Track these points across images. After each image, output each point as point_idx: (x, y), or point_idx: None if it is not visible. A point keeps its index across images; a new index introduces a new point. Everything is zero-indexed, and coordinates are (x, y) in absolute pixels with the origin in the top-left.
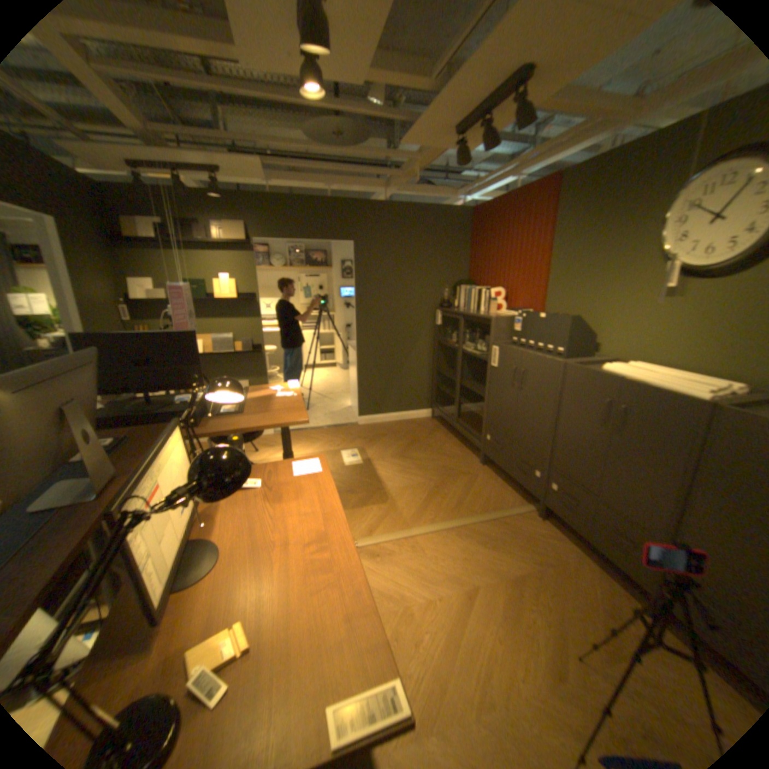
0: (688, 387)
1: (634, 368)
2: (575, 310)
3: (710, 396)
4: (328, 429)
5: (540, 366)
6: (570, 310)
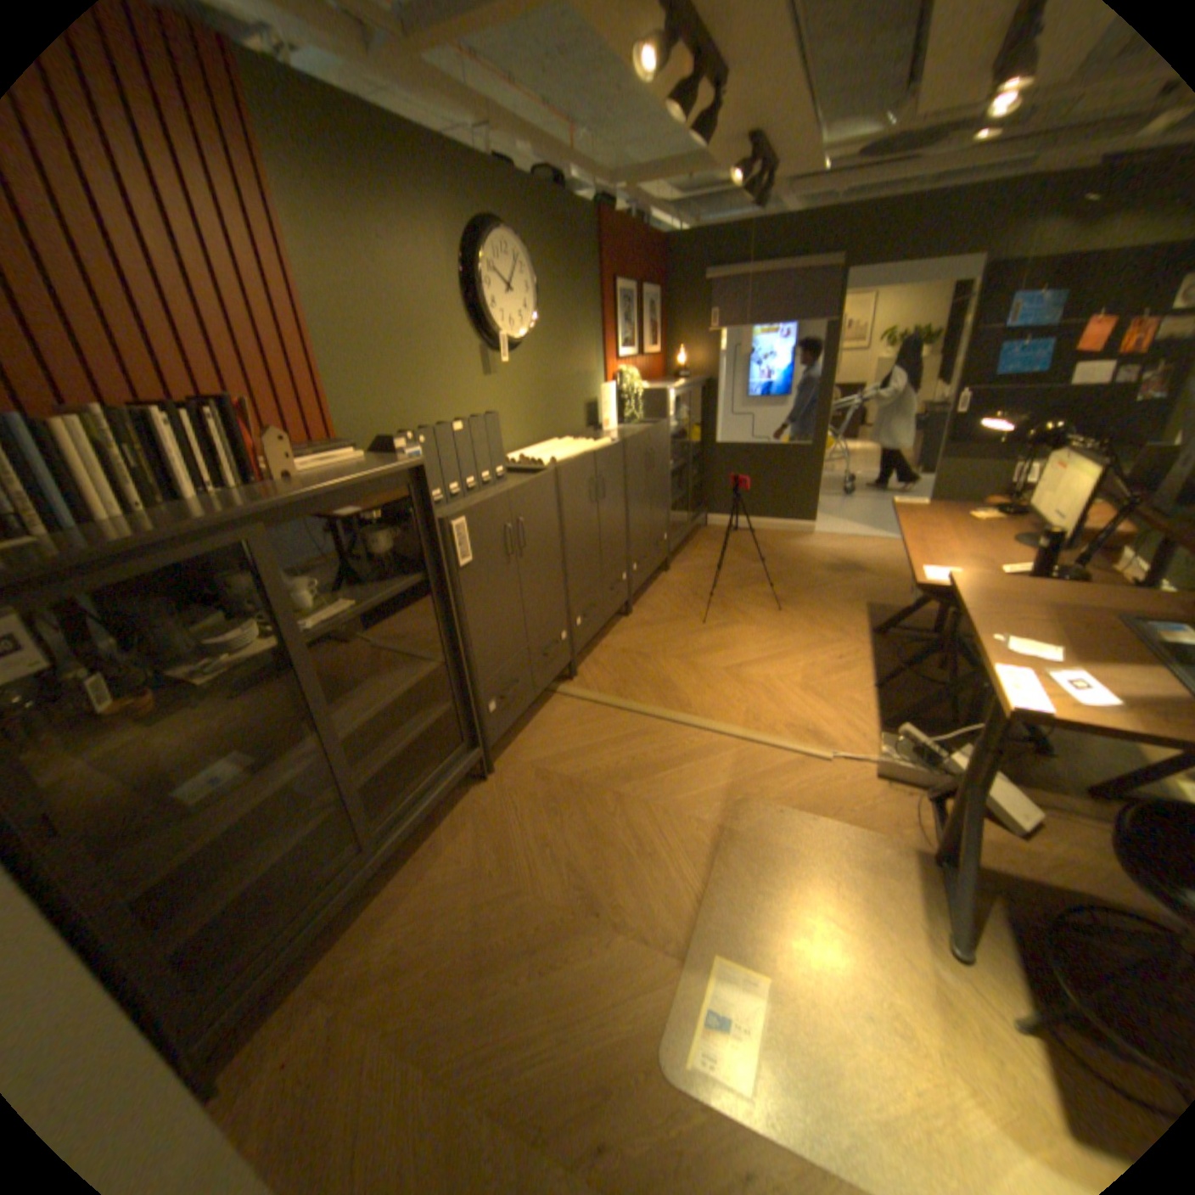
0: (586, 444)
1: (542, 453)
2: (397, 416)
3: (607, 440)
4: None
5: (536, 494)
6: (387, 418)
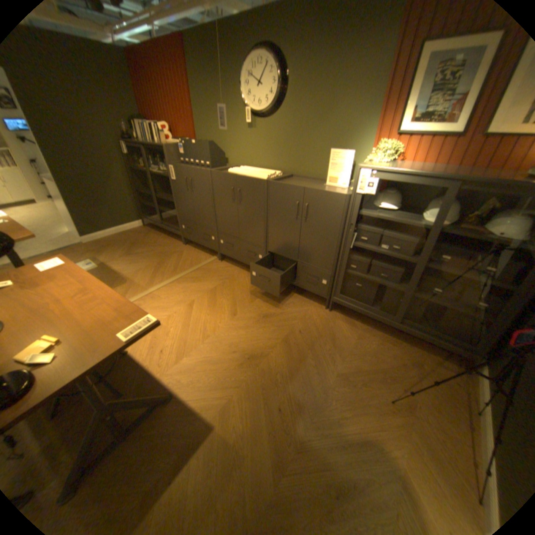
0: (260, 175)
1: (241, 169)
2: (212, 137)
3: (266, 177)
4: (54, 252)
5: (198, 174)
6: (209, 137)
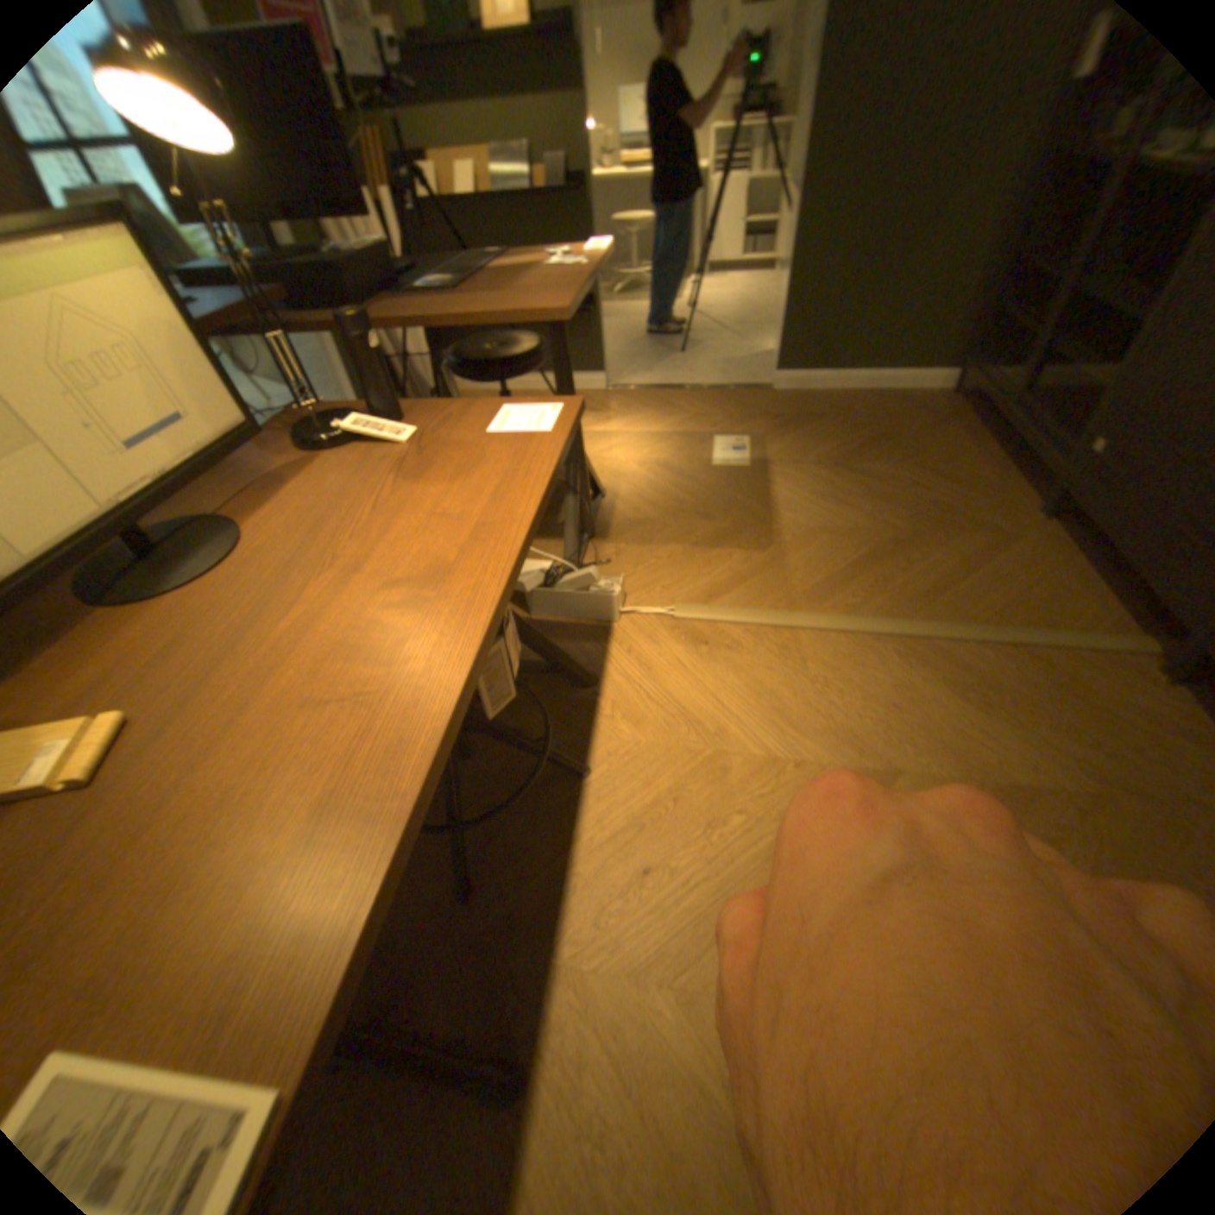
0: None
1: None
2: None
3: None
4: (708, 386)
5: None
6: None
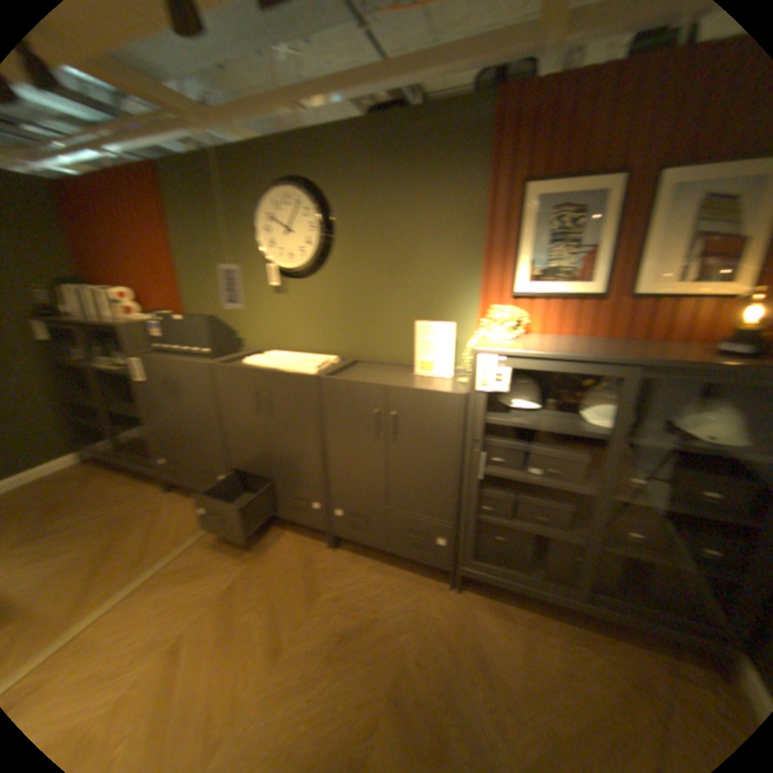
0: (301, 365)
1: (265, 356)
2: (208, 307)
3: (312, 370)
4: None
5: (184, 370)
6: (204, 307)
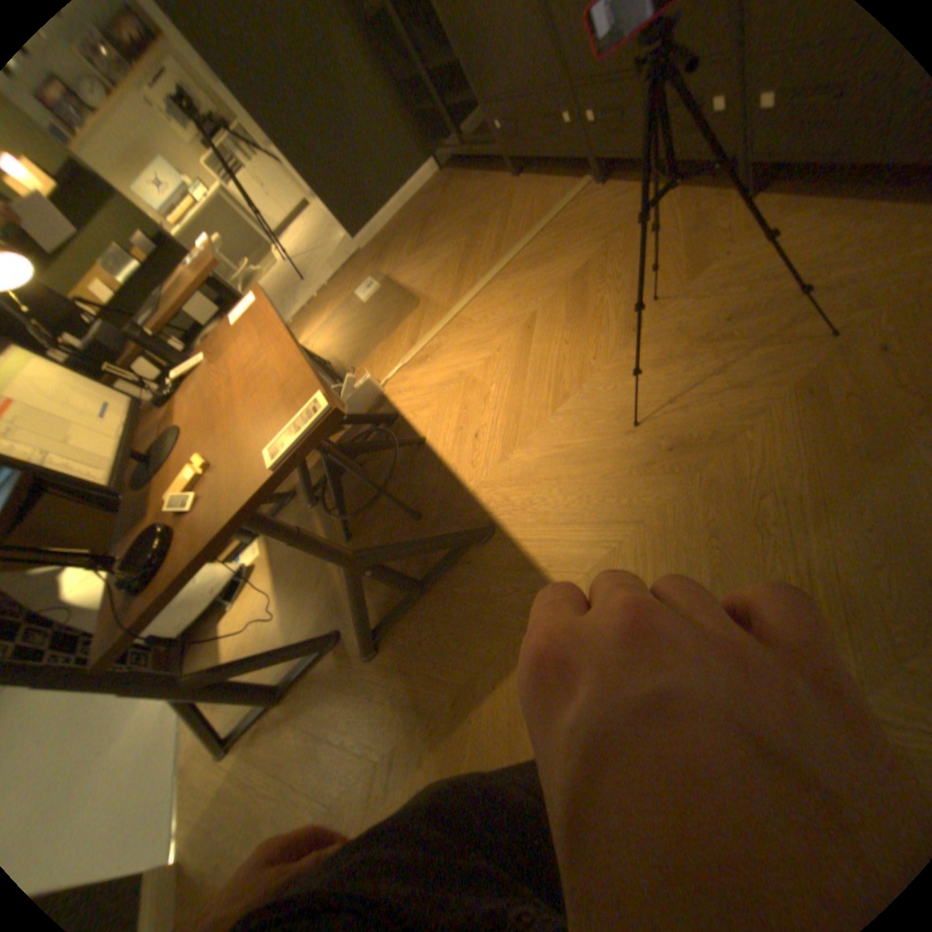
0: None
1: None
2: None
3: None
4: (332, 277)
5: None
6: None
